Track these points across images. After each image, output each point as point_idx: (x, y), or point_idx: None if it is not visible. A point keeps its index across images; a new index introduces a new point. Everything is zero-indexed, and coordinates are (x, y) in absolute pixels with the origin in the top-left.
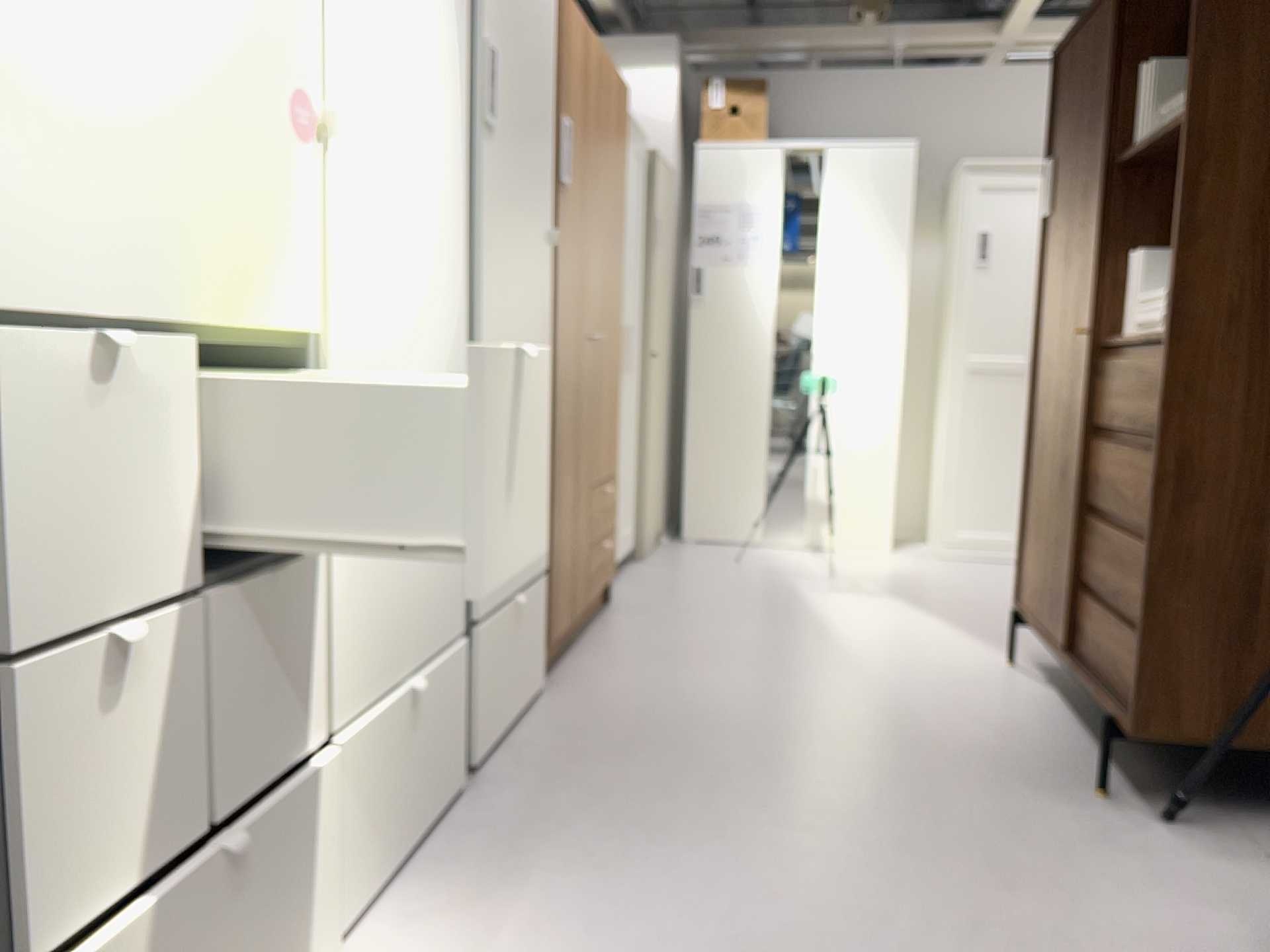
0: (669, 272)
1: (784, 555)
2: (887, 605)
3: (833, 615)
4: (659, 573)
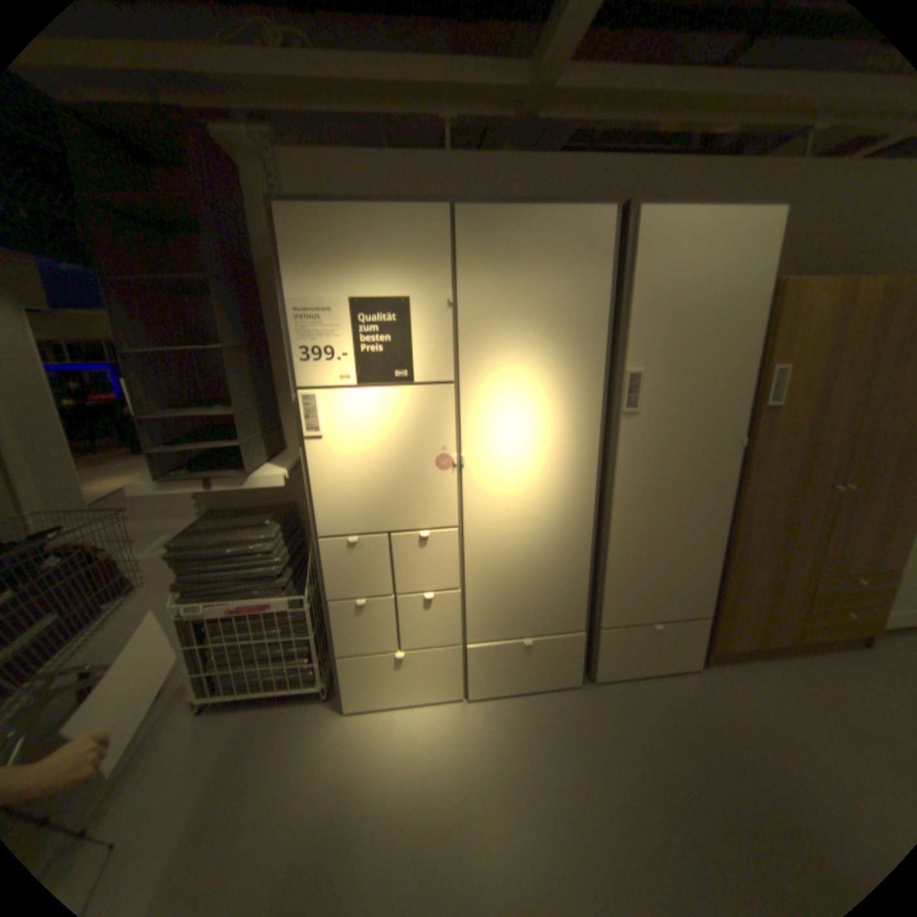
0: None
1: None
2: None
3: None
4: None
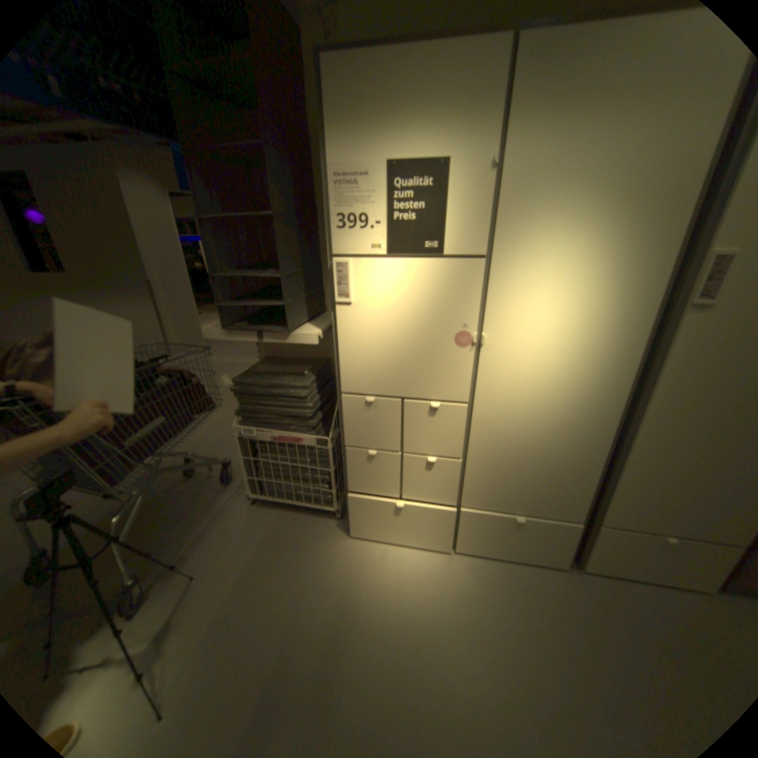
0: None
1: None
2: None
3: None
4: None
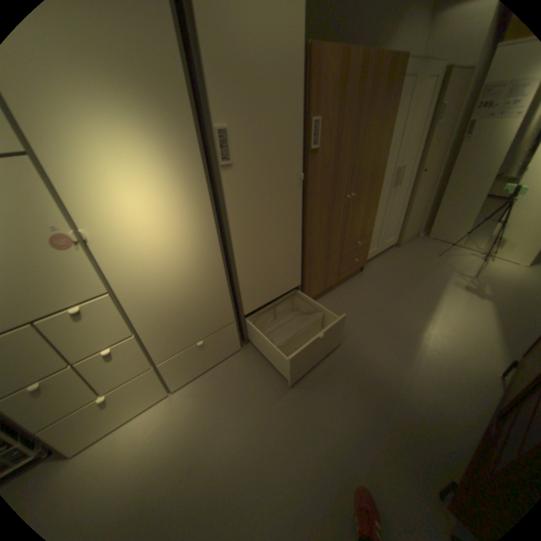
0: (453, 126)
1: (467, 255)
2: (483, 306)
3: (446, 305)
4: (400, 255)
